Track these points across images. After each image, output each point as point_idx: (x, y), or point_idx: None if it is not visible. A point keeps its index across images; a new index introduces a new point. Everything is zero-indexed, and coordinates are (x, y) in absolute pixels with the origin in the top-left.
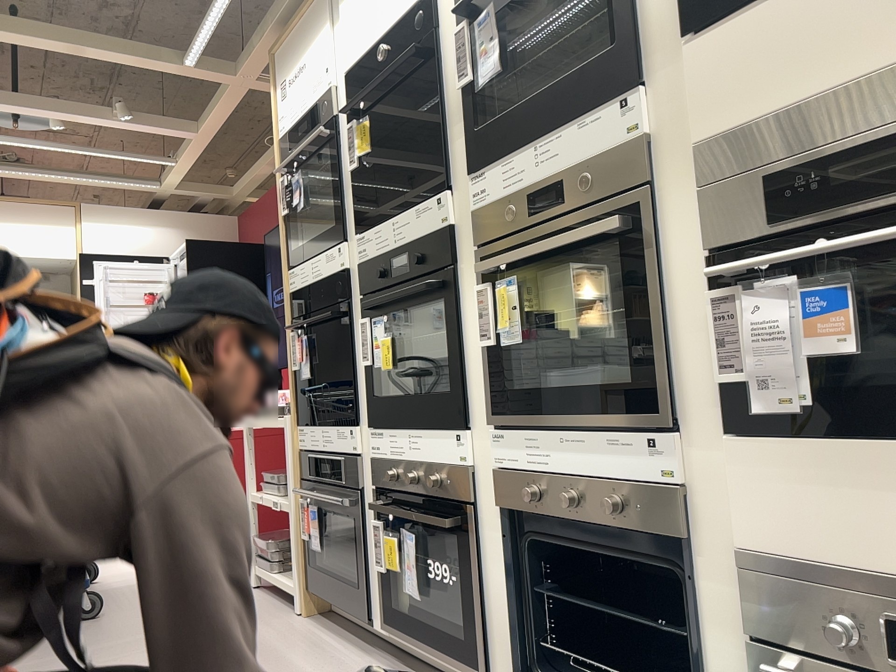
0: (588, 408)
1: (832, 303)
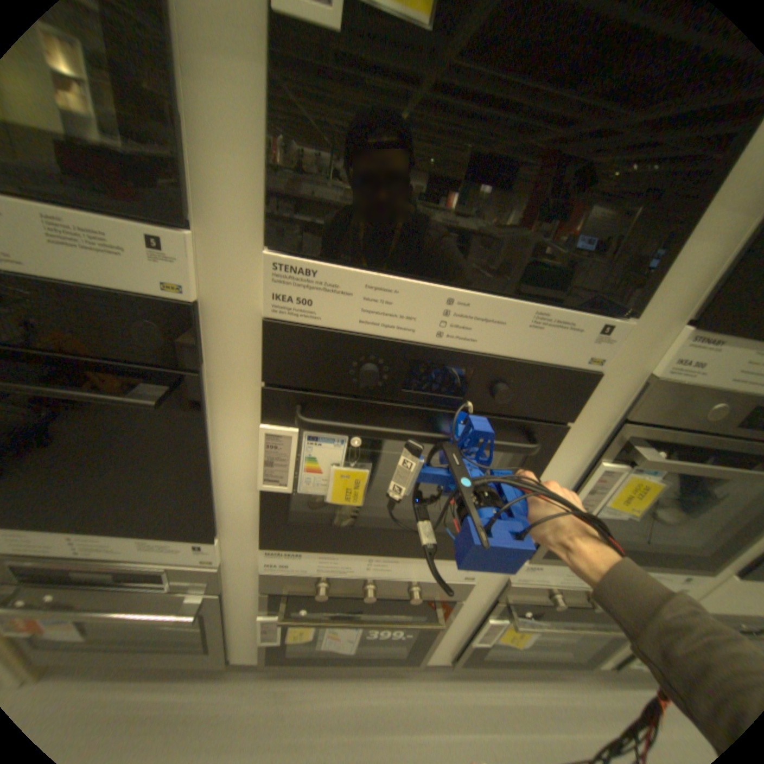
0: (656, 563)
1: None
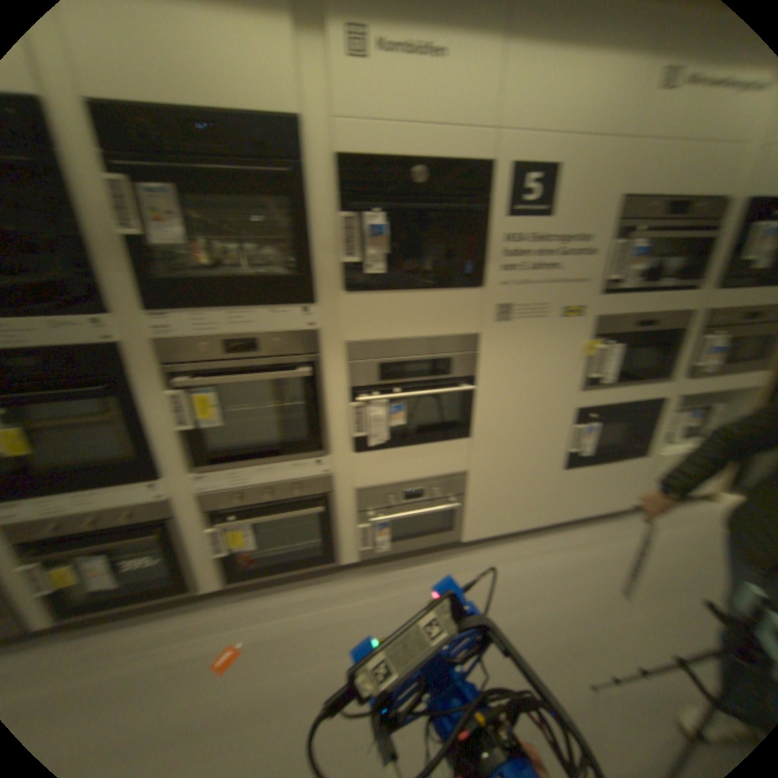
0: (281, 453)
1: (398, 408)
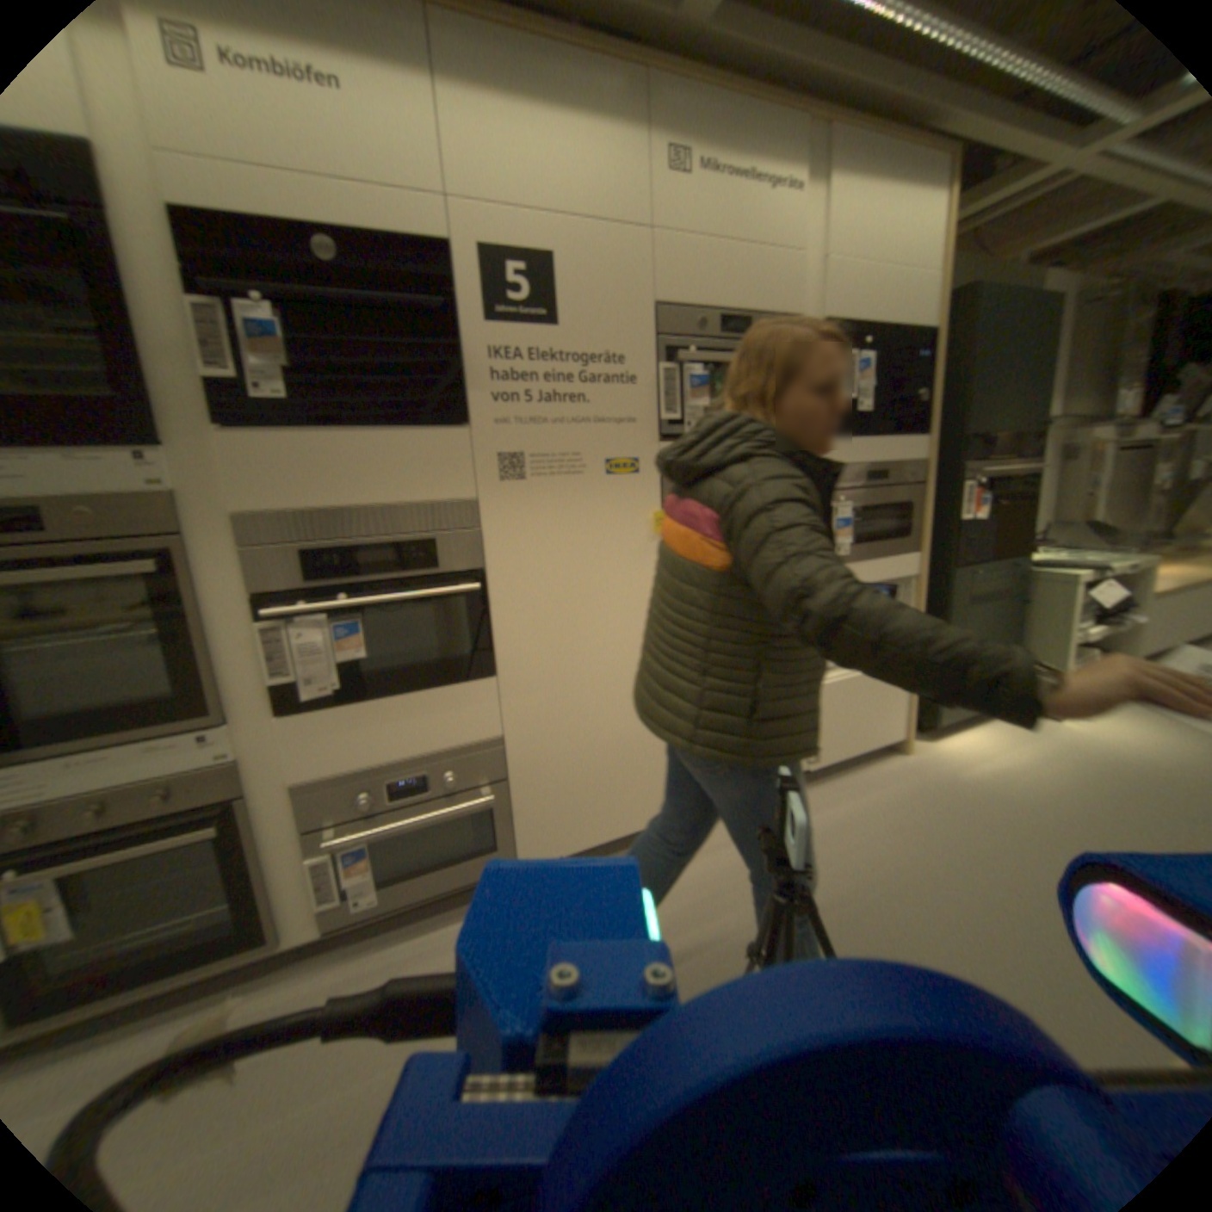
0: (102, 728)
1: (343, 630)
